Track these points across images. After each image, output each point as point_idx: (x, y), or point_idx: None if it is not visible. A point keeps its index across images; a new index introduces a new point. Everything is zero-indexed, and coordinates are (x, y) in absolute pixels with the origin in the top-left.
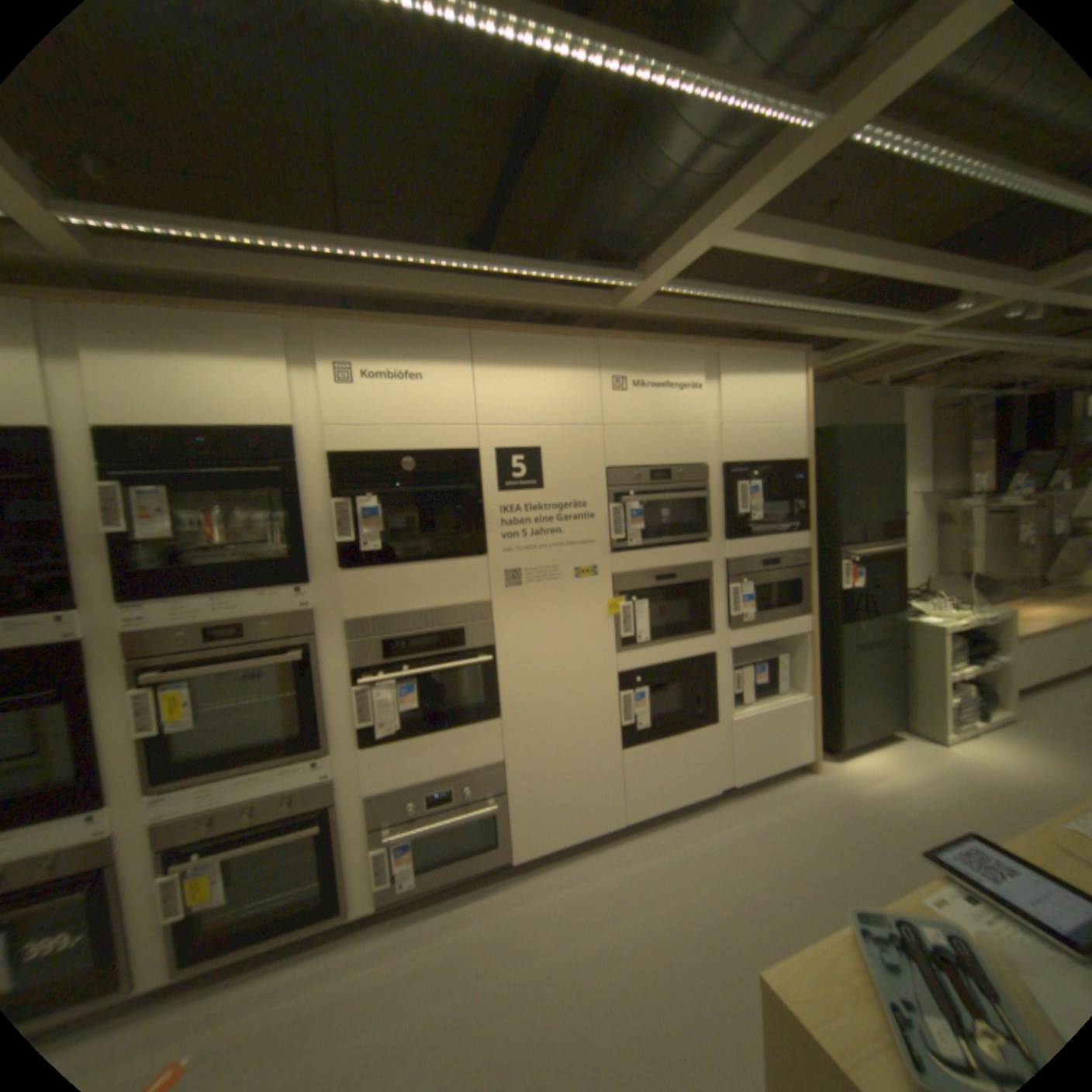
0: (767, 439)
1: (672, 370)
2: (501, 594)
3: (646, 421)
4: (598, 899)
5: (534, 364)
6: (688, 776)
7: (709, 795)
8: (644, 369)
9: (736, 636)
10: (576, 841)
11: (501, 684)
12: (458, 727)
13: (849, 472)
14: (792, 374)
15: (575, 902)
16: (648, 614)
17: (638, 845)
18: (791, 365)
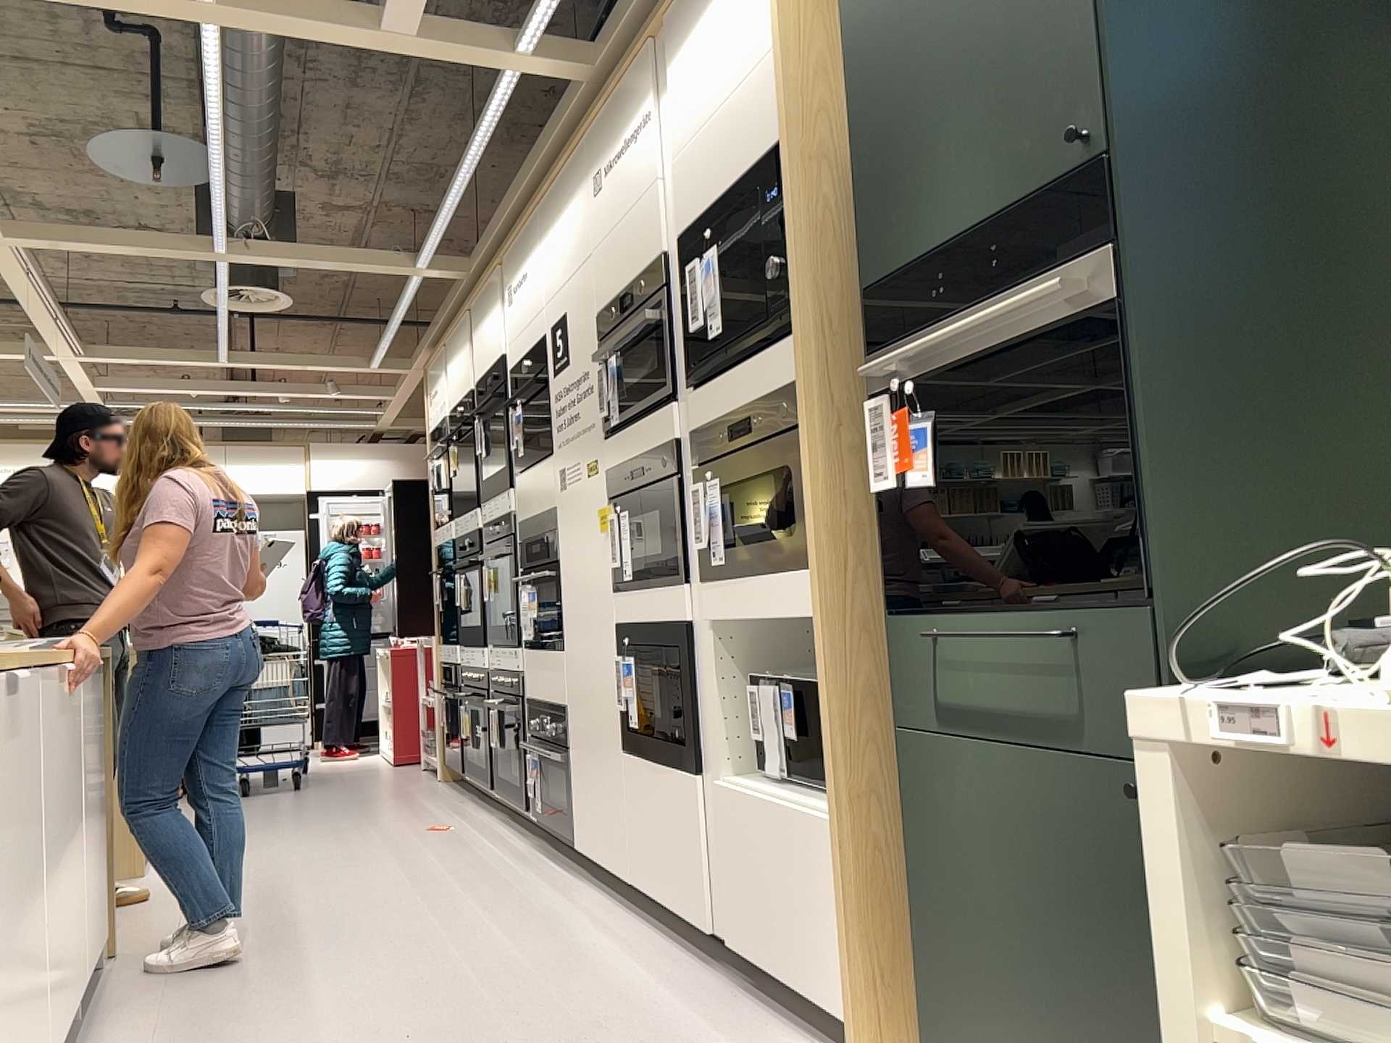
0: (723, 143)
1: (628, 117)
2: (558, 499)
3: (616, 220)
4: (536, 909)
5: (560, 210)
6: (675, 856)
7: (698, 922)
8: (611, 140)
9: (710, 595)
10: (603, 862)
11: (562, 609)
12: (549, 650)
13: (883, 96)
14: None
15: (538, 901)
16: (630, 535)
17: (631, 923)
18: None
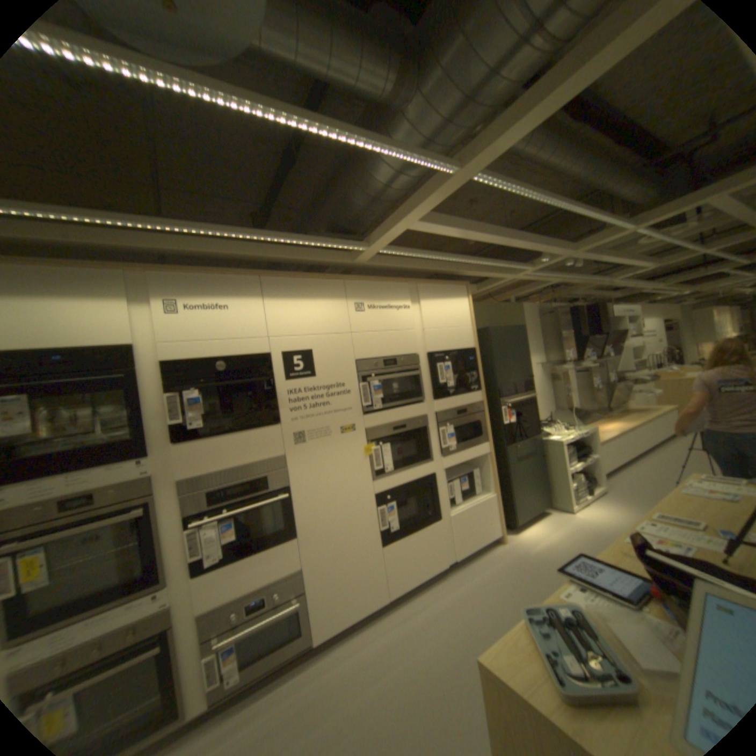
0: (450, 337)
1: (390, 298)
2: (291, 450)
3: (378, 330)
4: (375, 659)
5: (304, 297)
6: (426, 559)
7: (441, 570)
8: (374, 298)
9: (446, 461)
10: (356, 620)
11: (295, 513)
12: (266, 549)
13: (499, 354)
14: (460, 298)
15: (359, 664)
16: (390, 453)
17: (398, 614)
18: (459, 293)
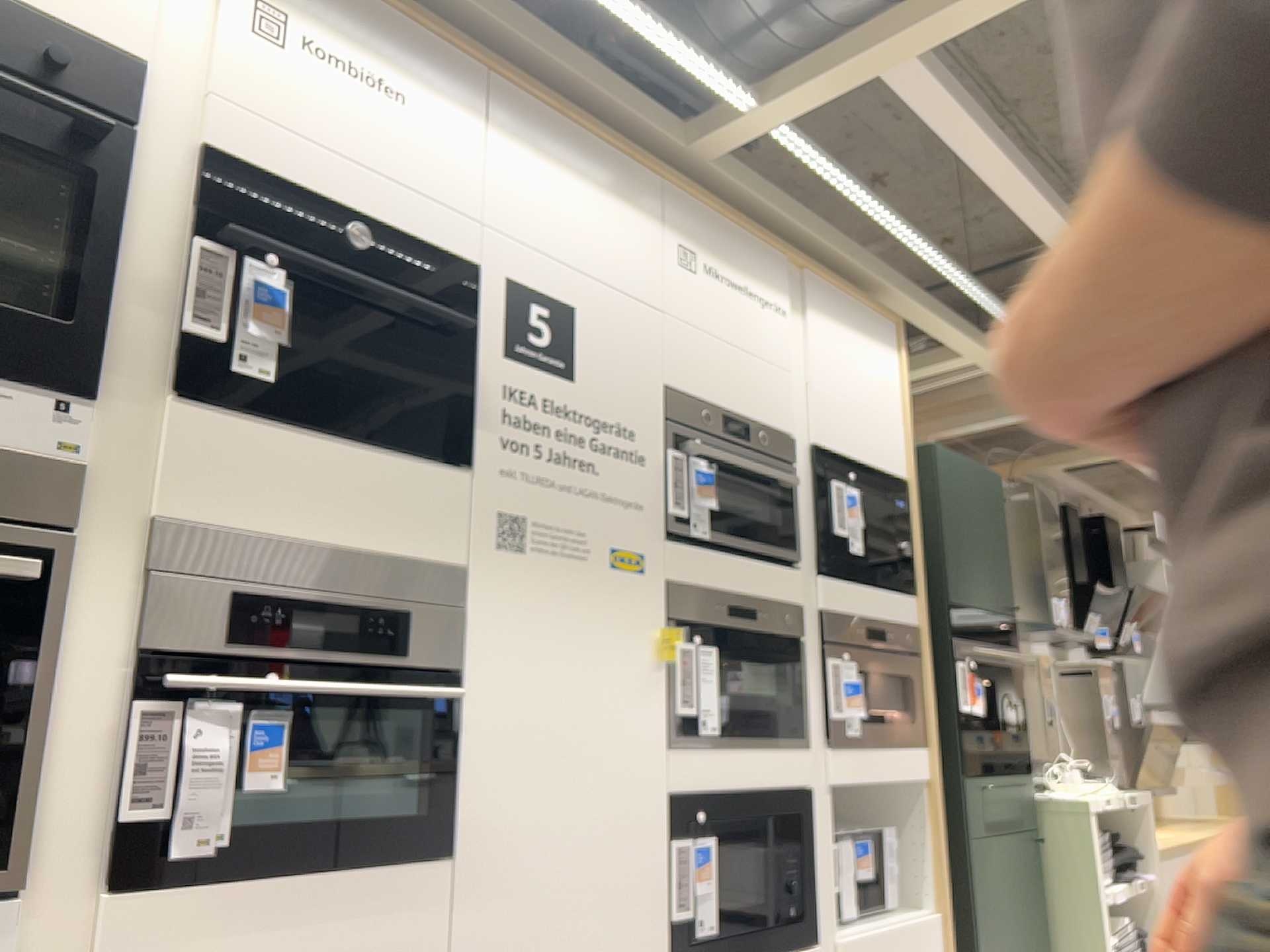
0: (861, 428)
1: (752, 271)
2: (486, 559)
3: (721, 332)
4: None
5: (577, 169)
6: None
7: None
8: (719, 252)
9: (838, 760)
10: None
11: (464, 769)
12: (361, 866)
13: (952, 519)
14: (883, 346)
15: None
16: (718, 679)
17: None
18: (882, 334)
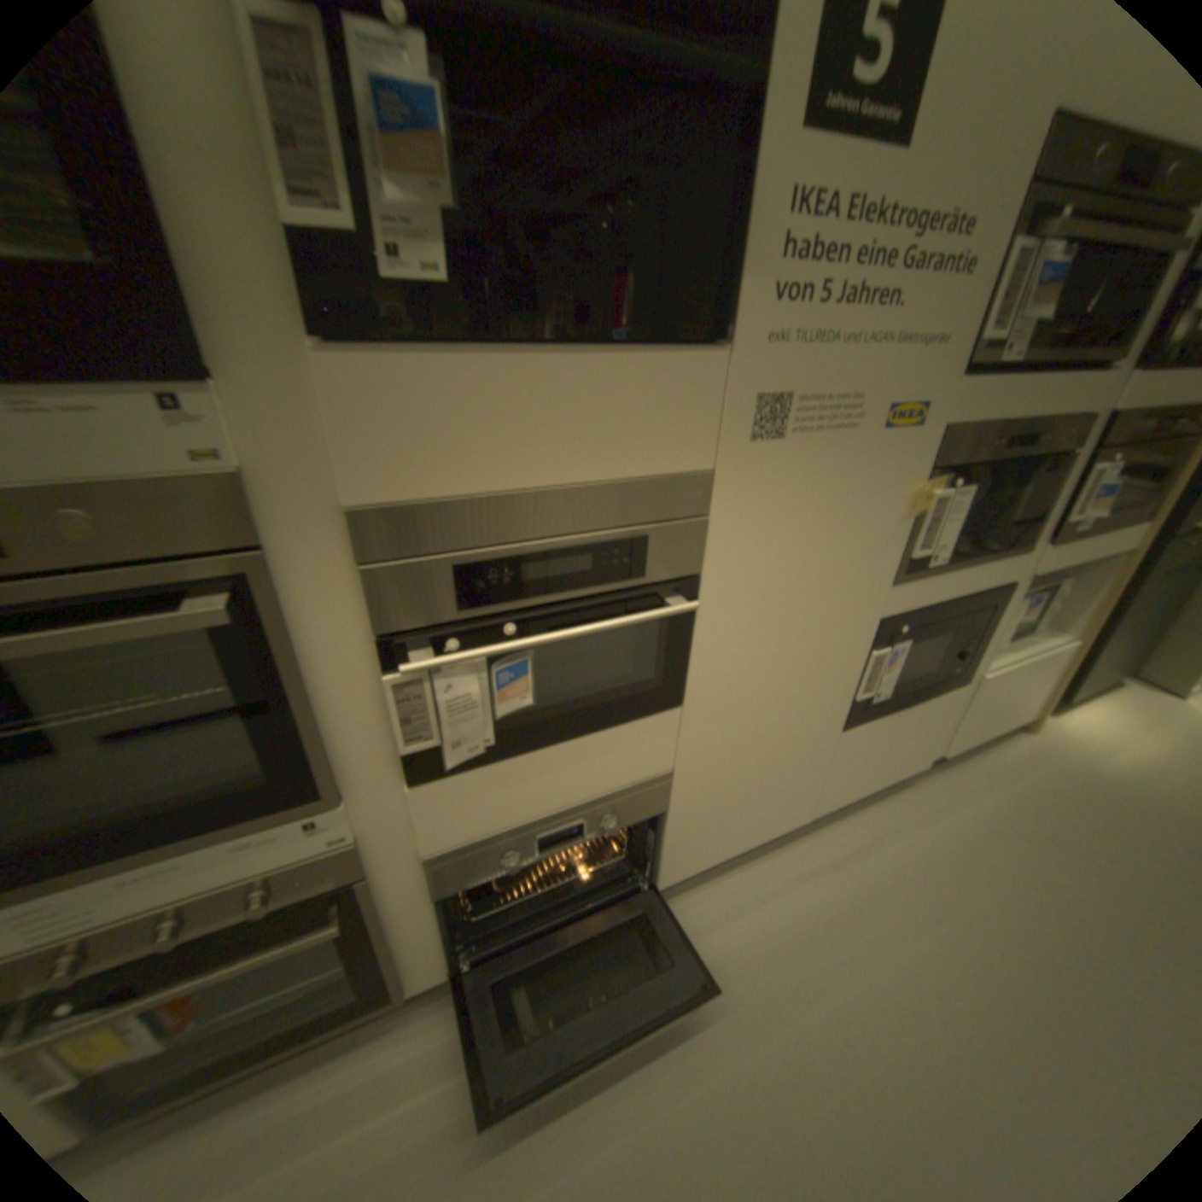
0: None
1: None
2: (738, 455)
3: None
4: (788, 941)
5: None
6: (906, 754)
7: (917, 772)
8: None
9: (1056, 555)
10: (746, 849)
11: (696, 647)
12: (606, 727)
13: None
14: None
15: (755, 945)
16: (967, 514)
17: (821, 842)
18: None
